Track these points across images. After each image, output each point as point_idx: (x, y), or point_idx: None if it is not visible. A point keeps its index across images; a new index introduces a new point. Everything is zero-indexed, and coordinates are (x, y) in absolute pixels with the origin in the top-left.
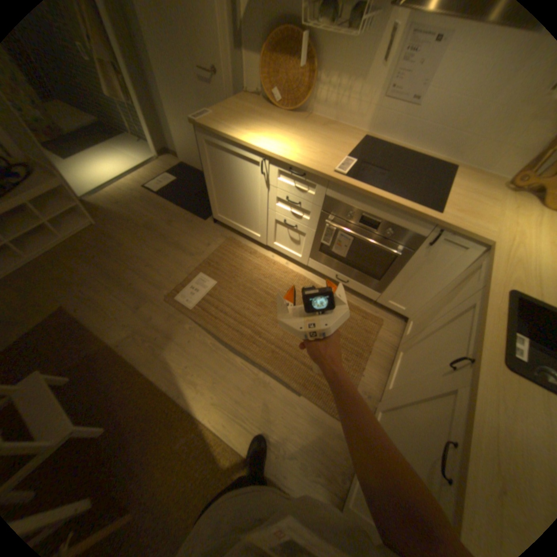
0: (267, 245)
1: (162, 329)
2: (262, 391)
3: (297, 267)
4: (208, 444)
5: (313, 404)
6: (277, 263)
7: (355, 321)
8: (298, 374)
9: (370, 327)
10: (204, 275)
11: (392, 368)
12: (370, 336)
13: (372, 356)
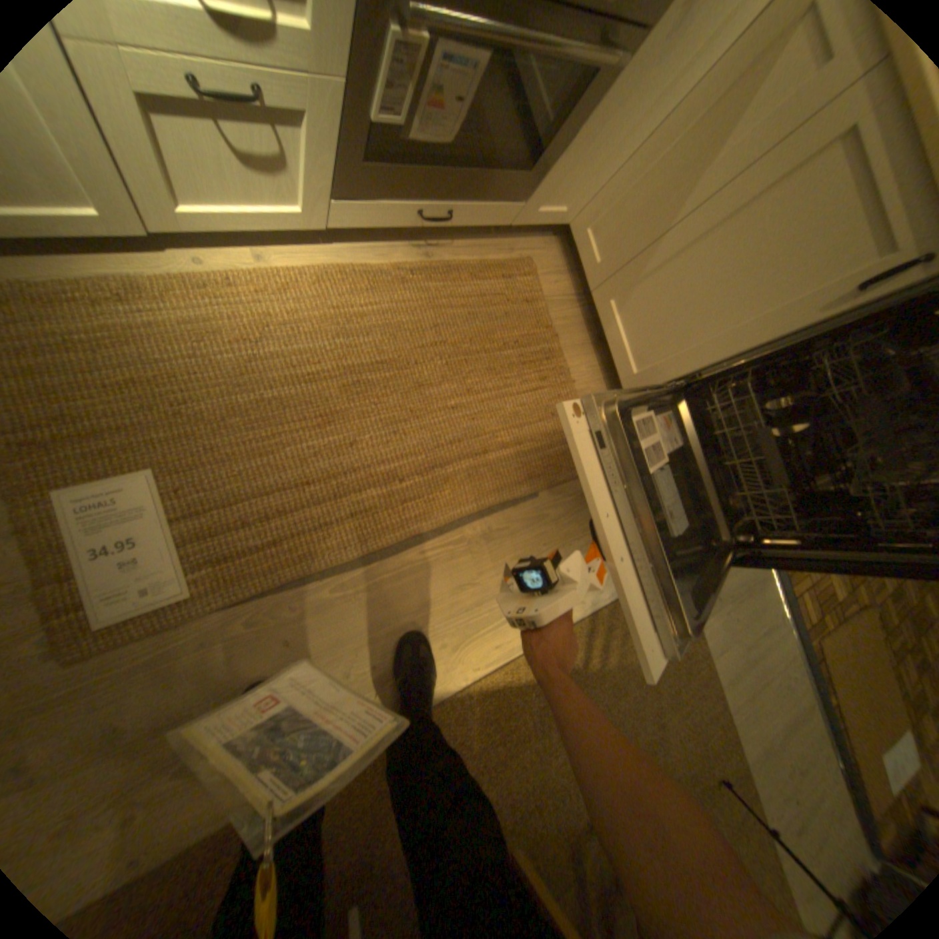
0: (154, 229)
1: (185, 699)
2: (492, 546)
3: (293, 248)
4: (505, 684)
5: (559, 484)
6: (235, 272)
7: (501, 296)
8: (510, 467)
9: (526, 288)
10: (75, 485)
11: (606, 337)
12: (537, 305)
13: (561, 339)
